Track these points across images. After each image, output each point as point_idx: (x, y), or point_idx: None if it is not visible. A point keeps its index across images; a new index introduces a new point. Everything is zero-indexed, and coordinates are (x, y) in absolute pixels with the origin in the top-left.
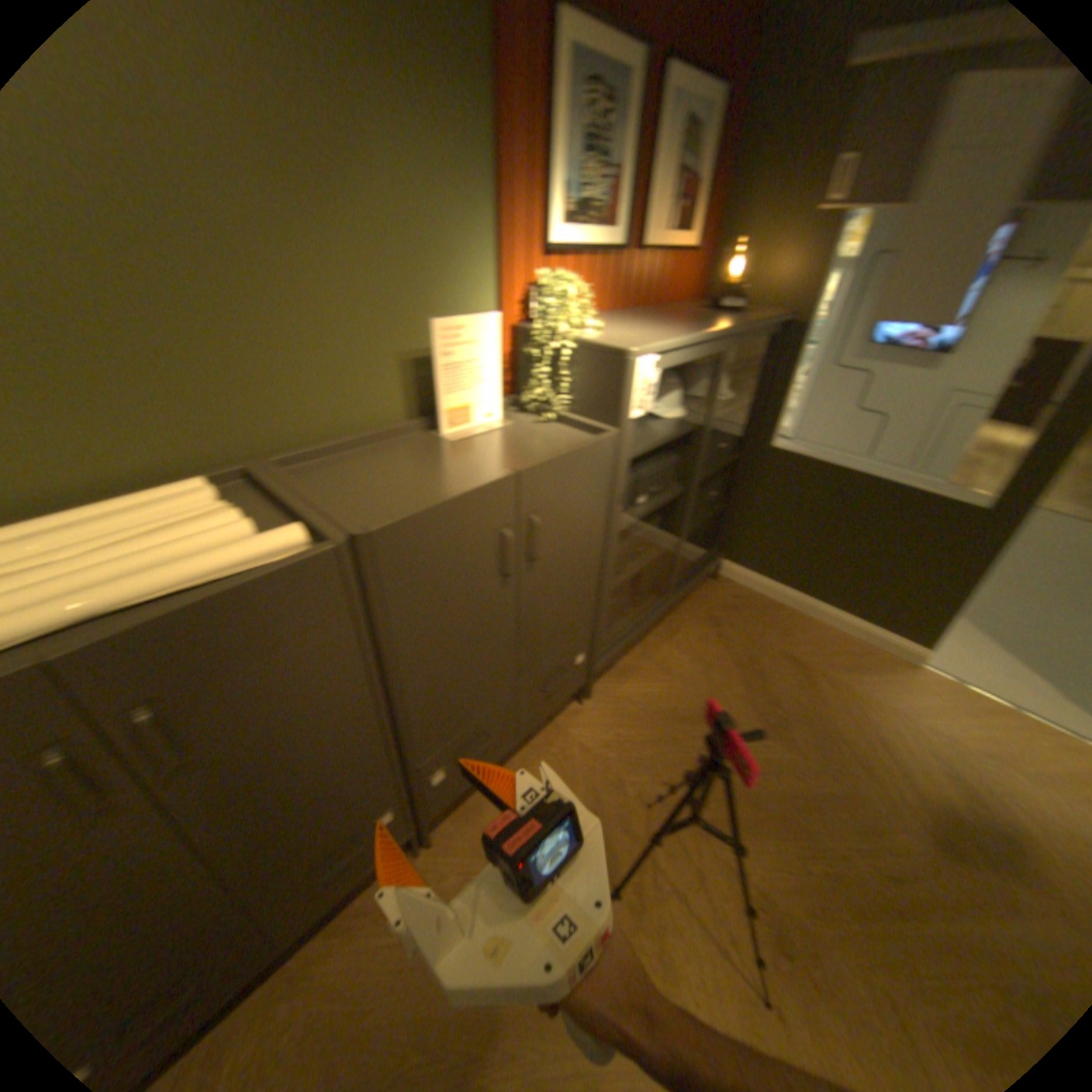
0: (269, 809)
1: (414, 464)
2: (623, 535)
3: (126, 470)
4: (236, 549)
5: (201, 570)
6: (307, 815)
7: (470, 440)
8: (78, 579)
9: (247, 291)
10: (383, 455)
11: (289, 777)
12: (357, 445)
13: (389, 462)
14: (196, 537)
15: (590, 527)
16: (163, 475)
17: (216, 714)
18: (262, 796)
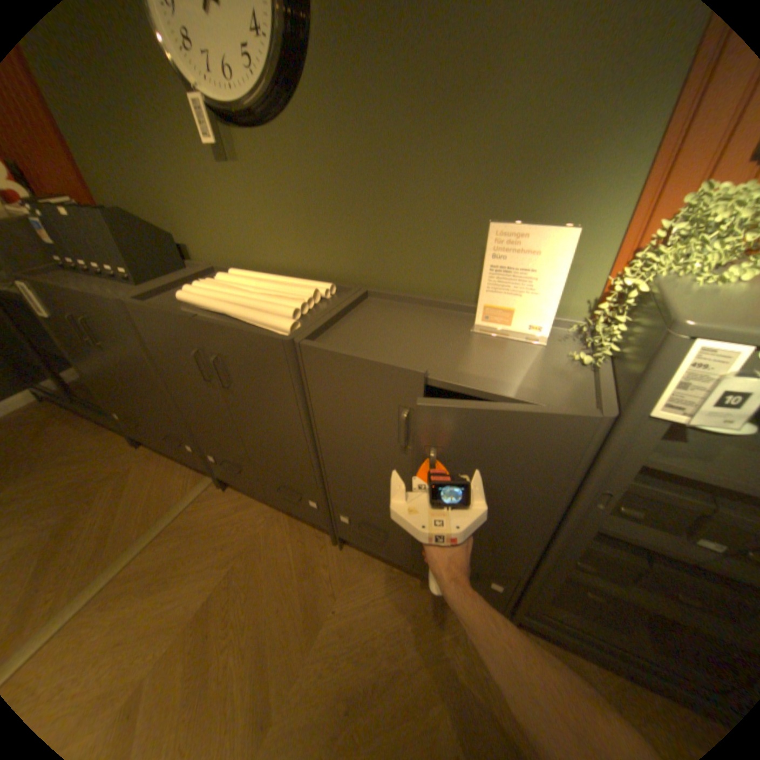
0: (257, 438)
1: (416, 330)
2: (654, 555)
3: (316, 269)
4: (264, 316)
5: (250, 317)
6: (273, 458)
7: (490, 337)
8: (237, 300)
9: (383, 185)
10: (420, 315)
11: (264, 433)
12: (415, 302)
13: (411, 321)
14: (273, 305)
15: (525, 484)
16: (328, 277)
17: (236, 379)
18: (254, 429)
